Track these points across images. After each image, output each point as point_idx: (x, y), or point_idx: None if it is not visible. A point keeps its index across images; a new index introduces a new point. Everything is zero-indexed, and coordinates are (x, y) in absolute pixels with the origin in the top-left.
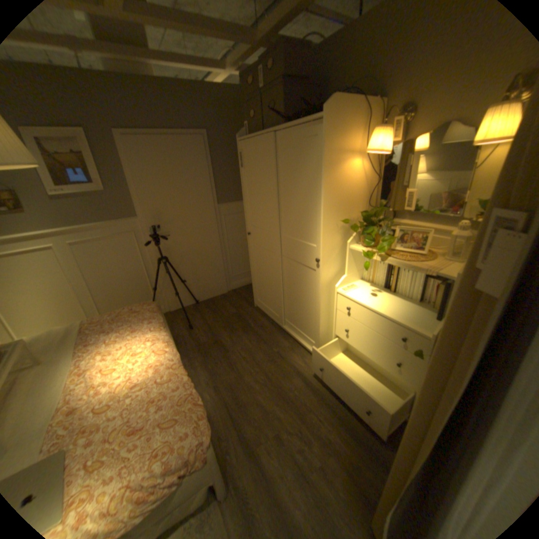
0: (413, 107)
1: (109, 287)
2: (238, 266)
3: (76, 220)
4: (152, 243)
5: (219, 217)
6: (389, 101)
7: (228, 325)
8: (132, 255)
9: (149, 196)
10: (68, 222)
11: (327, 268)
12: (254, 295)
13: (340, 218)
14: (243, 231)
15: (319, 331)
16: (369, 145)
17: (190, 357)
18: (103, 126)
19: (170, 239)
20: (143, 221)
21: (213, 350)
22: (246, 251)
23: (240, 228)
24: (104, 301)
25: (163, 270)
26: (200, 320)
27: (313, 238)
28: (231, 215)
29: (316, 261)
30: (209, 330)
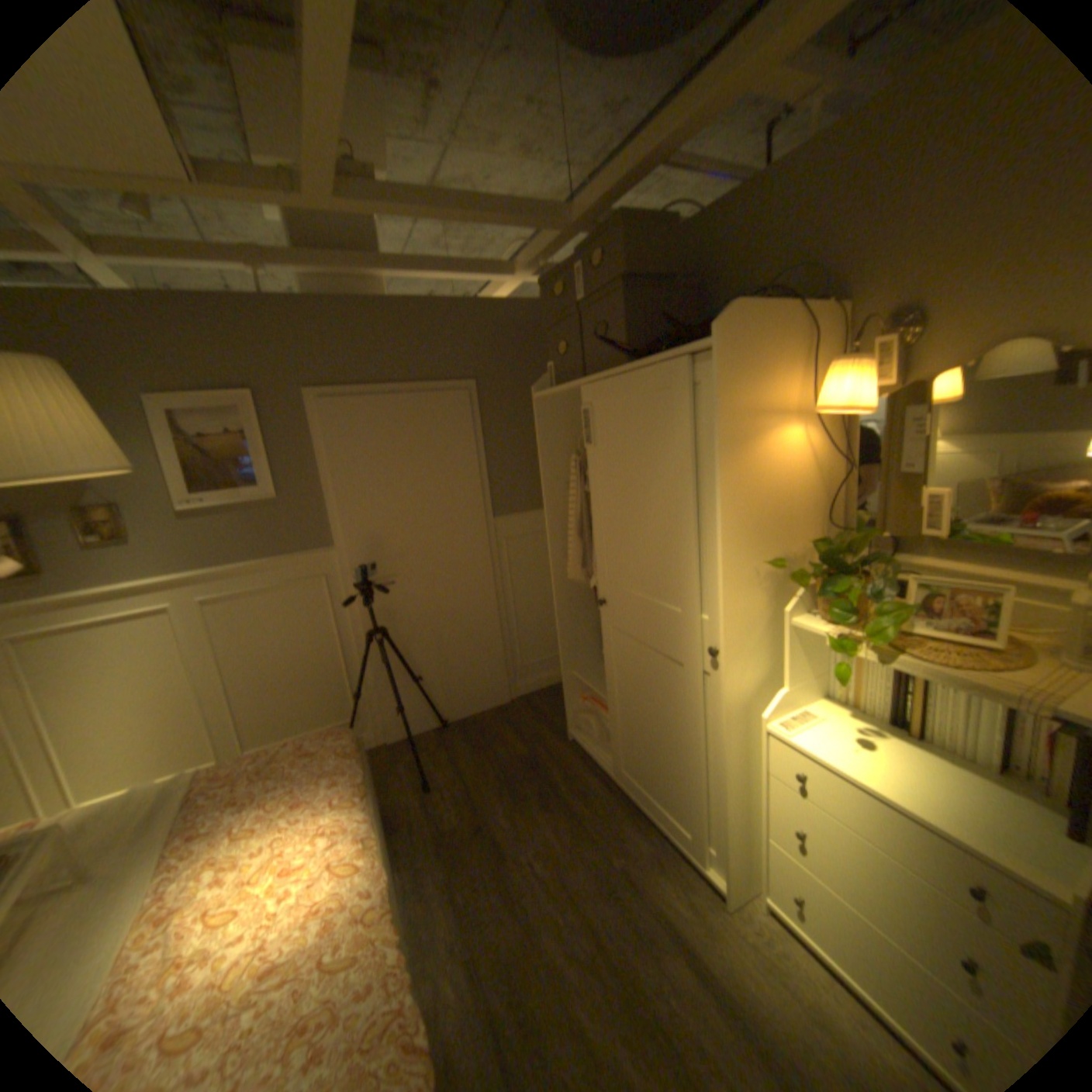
0: (917, 316)
1: (267, 690)
2: (533, 645)
3: (220, 558)
4: (360, 599)
5: (497, 543)
6: (857, 308)
7: (508, 786)
8: (318, 624)
9: (360, 507)
10: (204, 561)
11: (739, 671)
12: (568, 714)
13: (762, 556)
14: (546, 570)
15: (726, 827)
16: (819, 397)
17: (418, 868)
18: (288, 385)
19: (395, 591)
20: (345, 556)
21: (471, 852)
22: (551, 612)
23: (538, 565)
24: (254, 721)
25: (378, 654)
26: (448, 770)
27: (701, 601)
28: (521, 538)
29: (711, 654)
30: (464, 798)
